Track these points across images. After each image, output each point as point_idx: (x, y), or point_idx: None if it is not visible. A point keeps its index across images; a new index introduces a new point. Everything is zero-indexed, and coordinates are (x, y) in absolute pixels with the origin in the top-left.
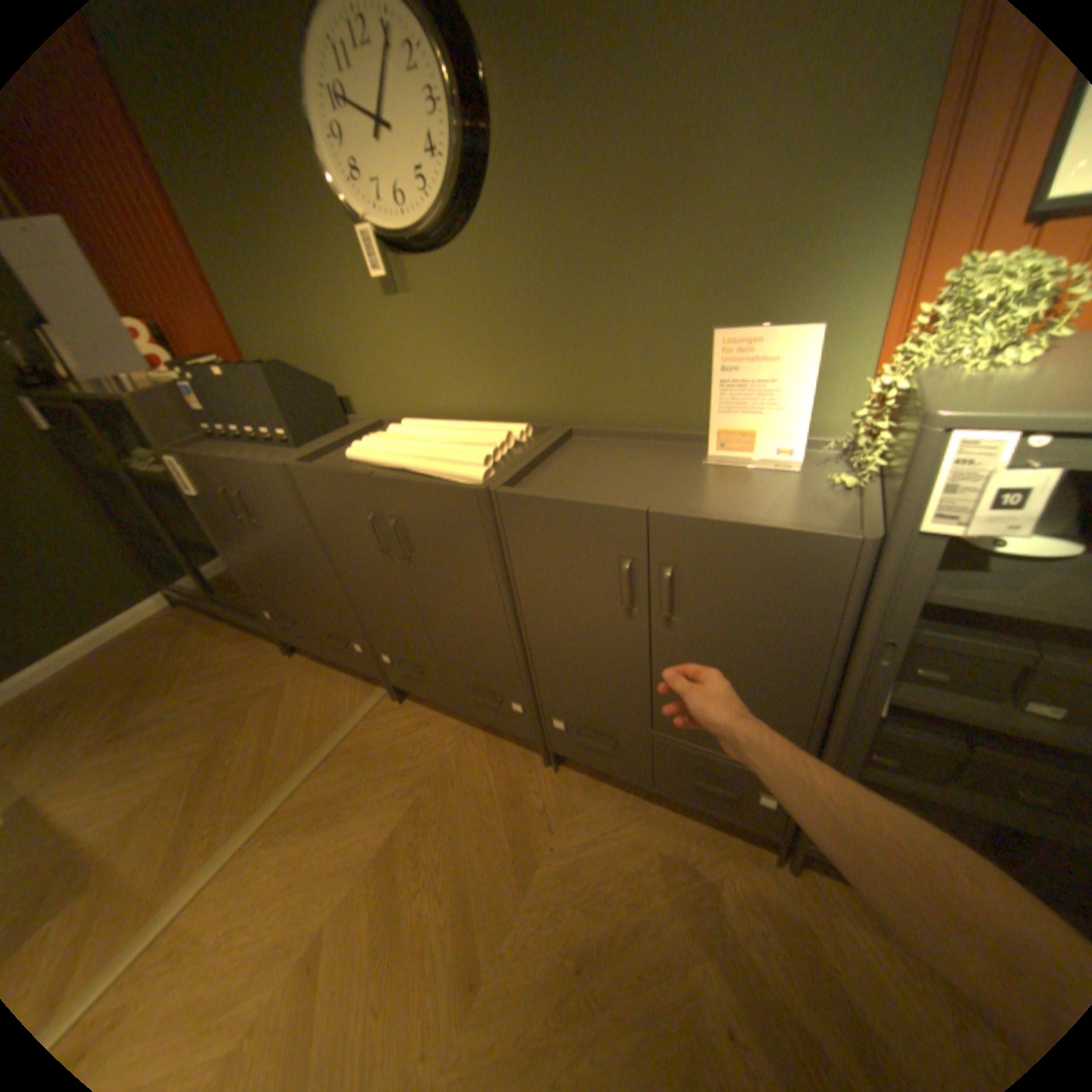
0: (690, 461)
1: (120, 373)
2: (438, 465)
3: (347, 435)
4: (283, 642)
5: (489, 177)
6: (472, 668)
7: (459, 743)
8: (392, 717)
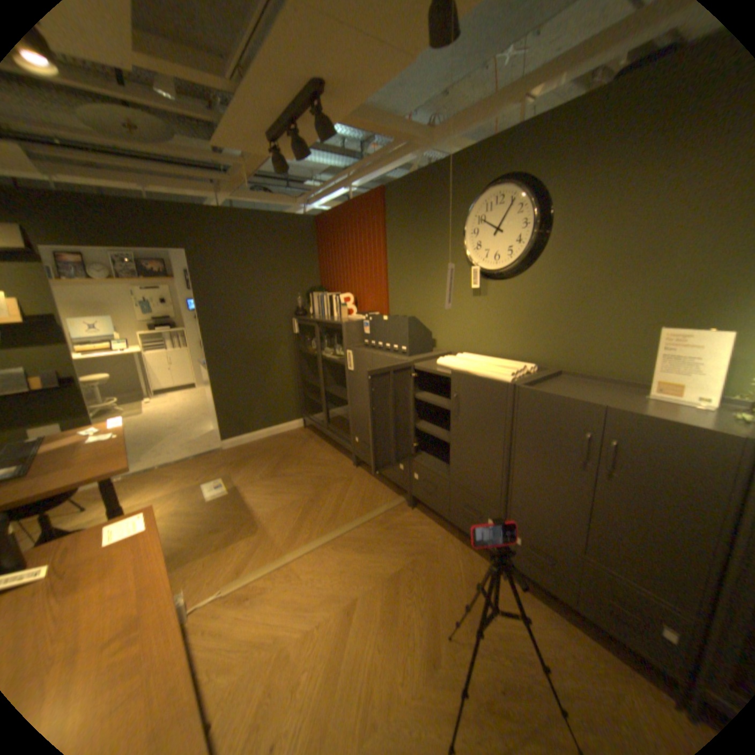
0: (639, 395)
1: (334, 315)
2: (487, 372)
3: (432, 356)
4: (357, 458)
5: (544, 251)
6: (471, 490)
7: (445, 542)
8: (407, 515)
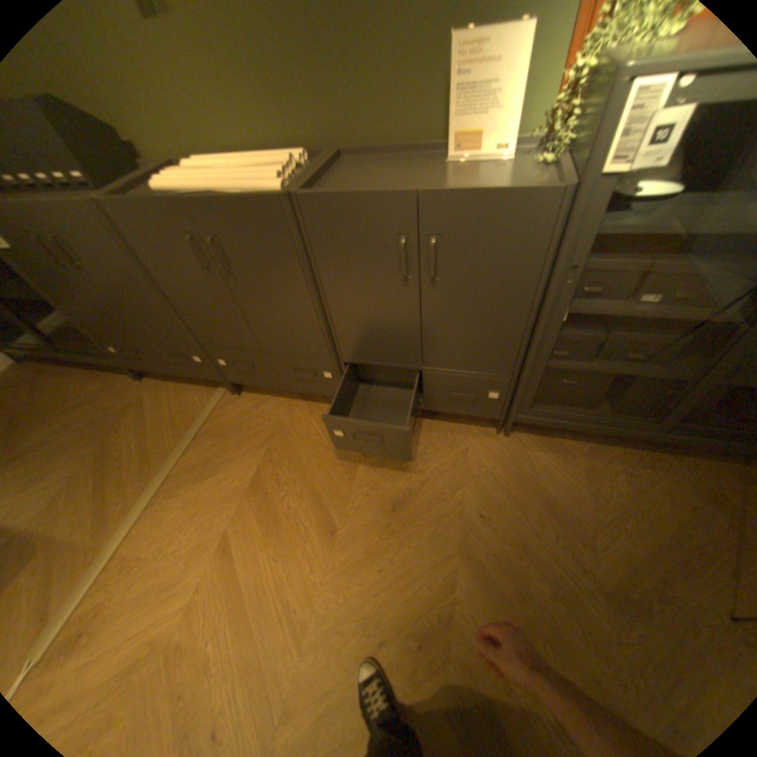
0: (435, 163)
1: None
2: (239, 183)
3: (143, 178)
4: (131, 370)
5: None
6: (292, 353)
7: (289, 411)
8: (236, 405)
